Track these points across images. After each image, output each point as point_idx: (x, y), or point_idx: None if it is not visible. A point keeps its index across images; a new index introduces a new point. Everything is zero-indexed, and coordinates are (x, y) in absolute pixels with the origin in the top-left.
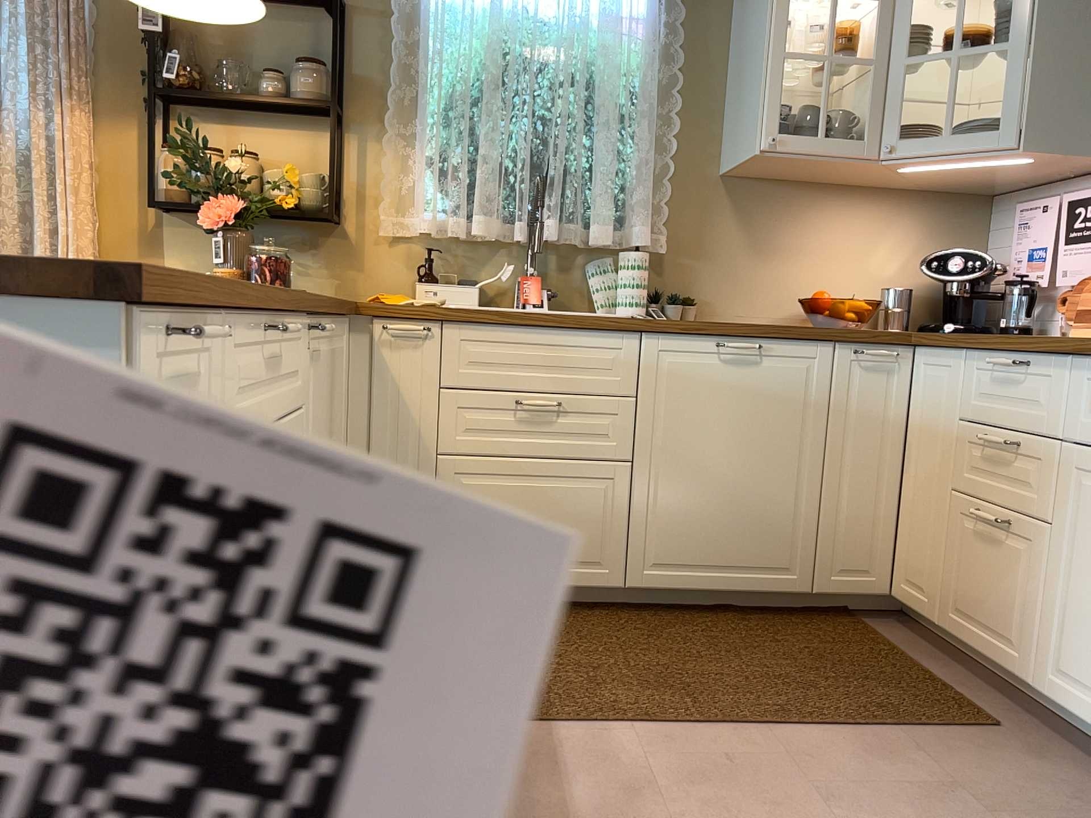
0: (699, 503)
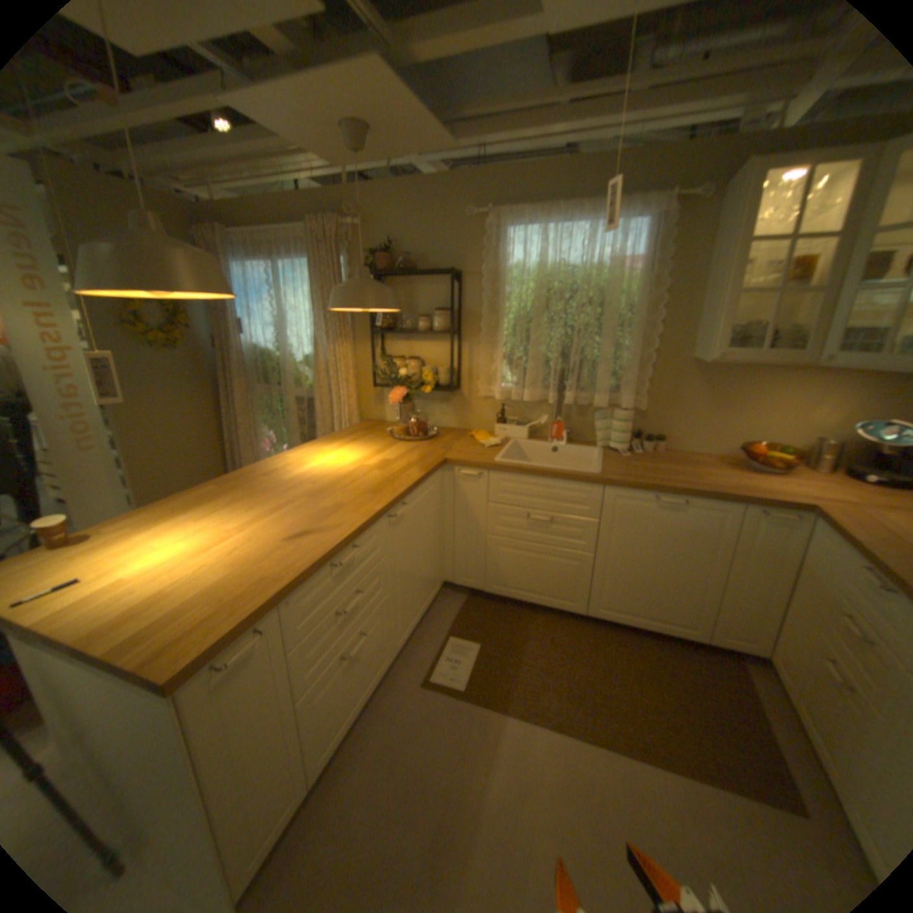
0: (636, 583)
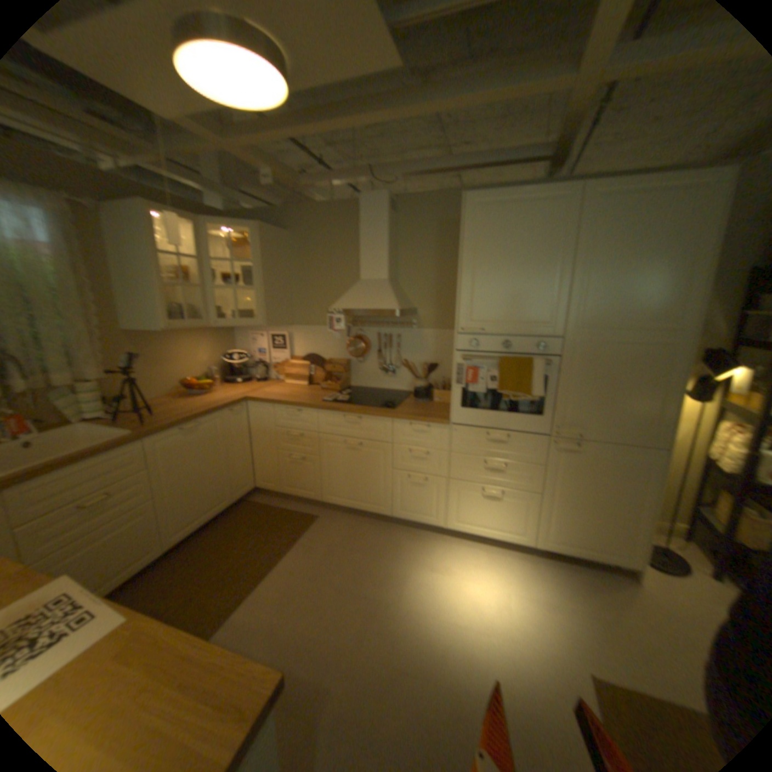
0: (188, 499)
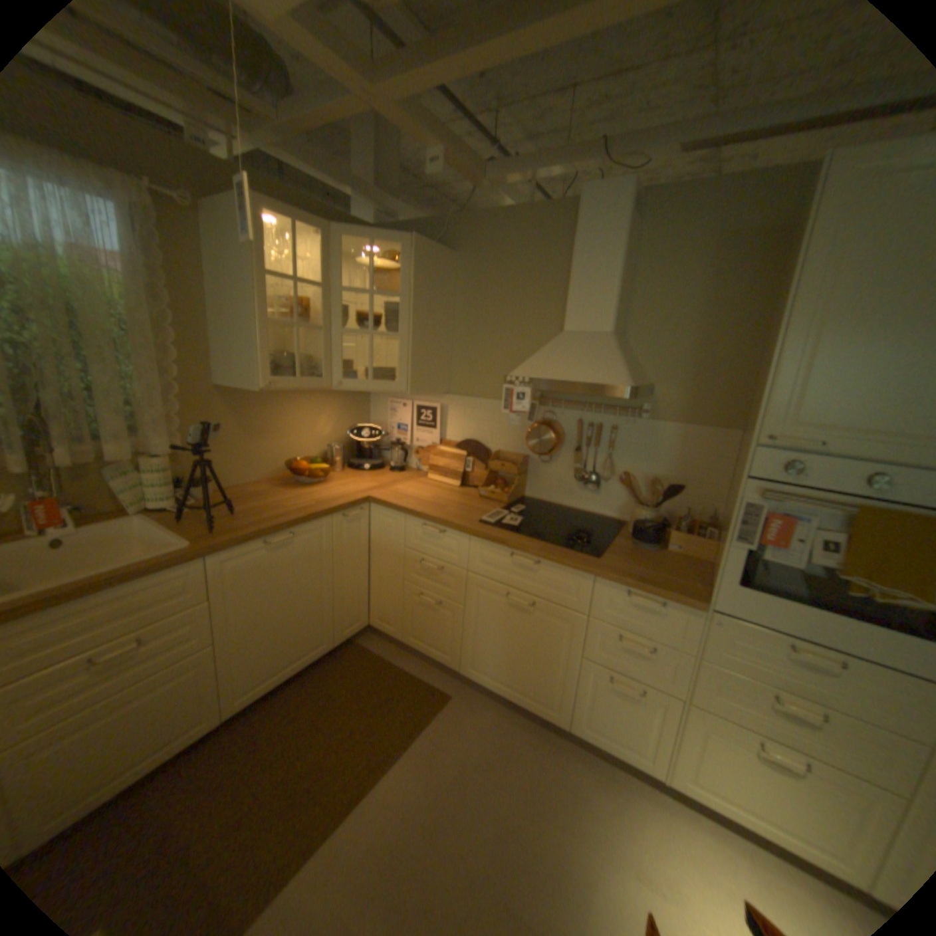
0: (264, 643)
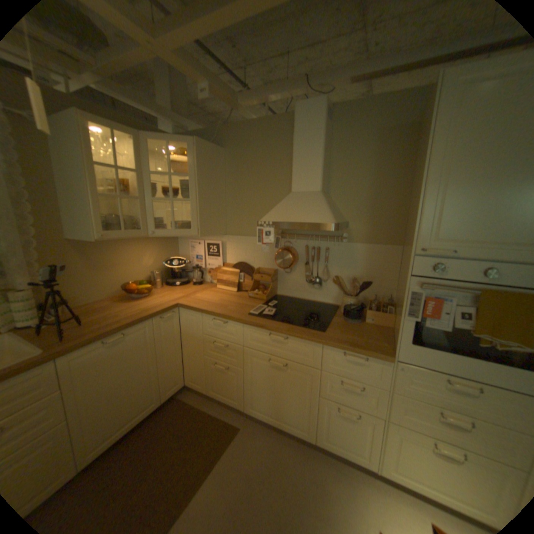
0: (108, 411)
